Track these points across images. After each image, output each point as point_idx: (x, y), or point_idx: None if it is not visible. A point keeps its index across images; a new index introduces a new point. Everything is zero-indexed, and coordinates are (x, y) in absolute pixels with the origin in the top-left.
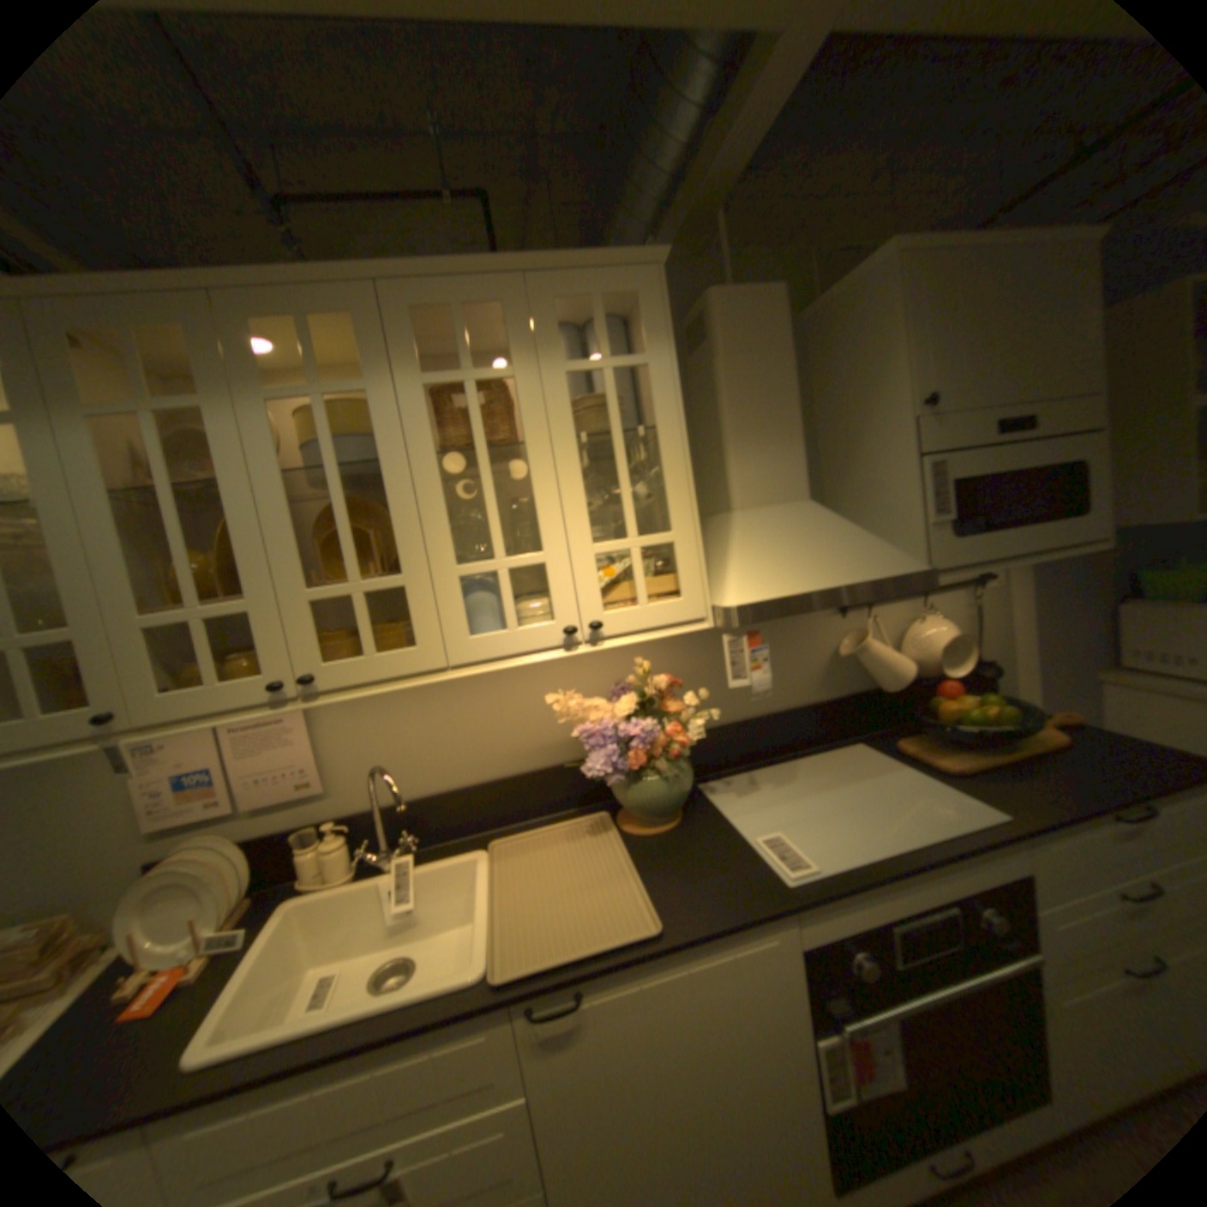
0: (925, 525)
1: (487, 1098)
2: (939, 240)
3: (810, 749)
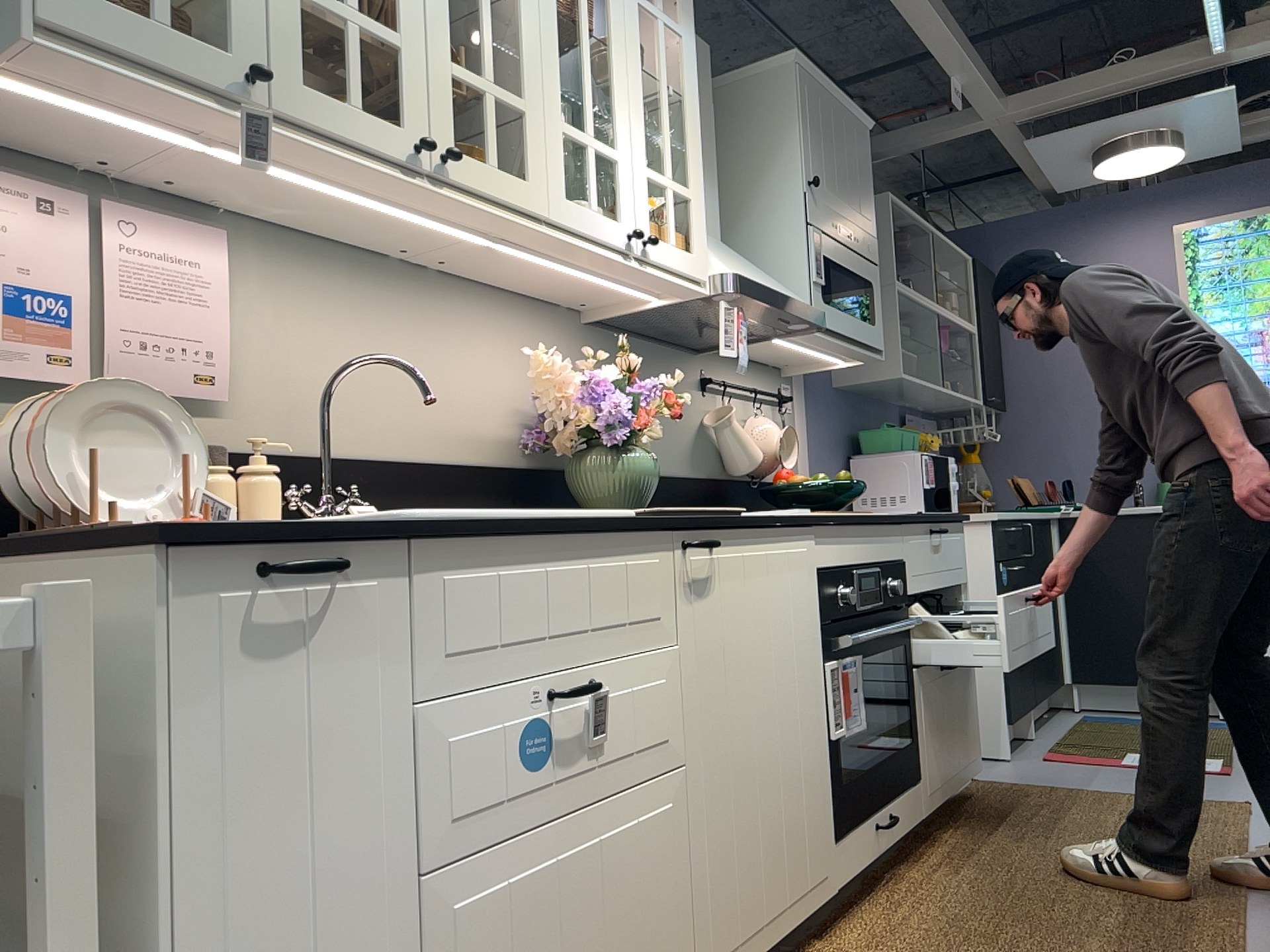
0: (810, 282)
1: (653, 634)
2: (813, 72)
3: None
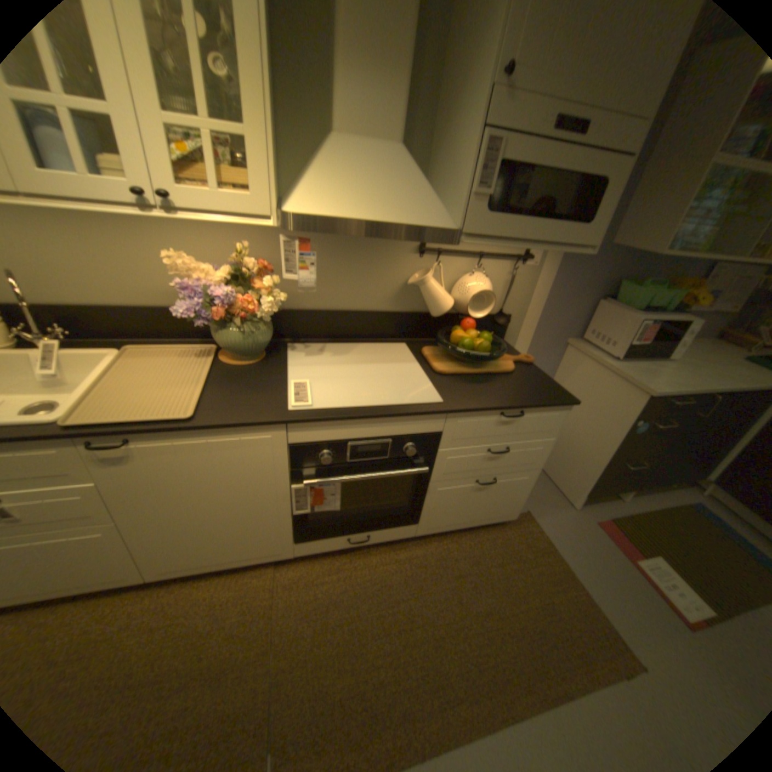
0: (468, 193)
1: (67, 479)
2: None
3: (372, 339)
